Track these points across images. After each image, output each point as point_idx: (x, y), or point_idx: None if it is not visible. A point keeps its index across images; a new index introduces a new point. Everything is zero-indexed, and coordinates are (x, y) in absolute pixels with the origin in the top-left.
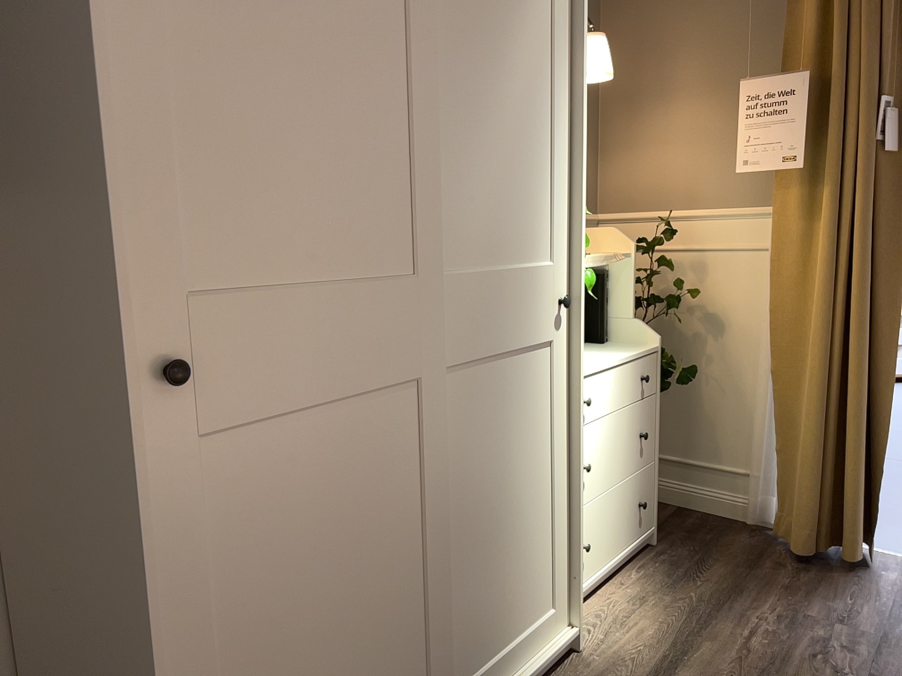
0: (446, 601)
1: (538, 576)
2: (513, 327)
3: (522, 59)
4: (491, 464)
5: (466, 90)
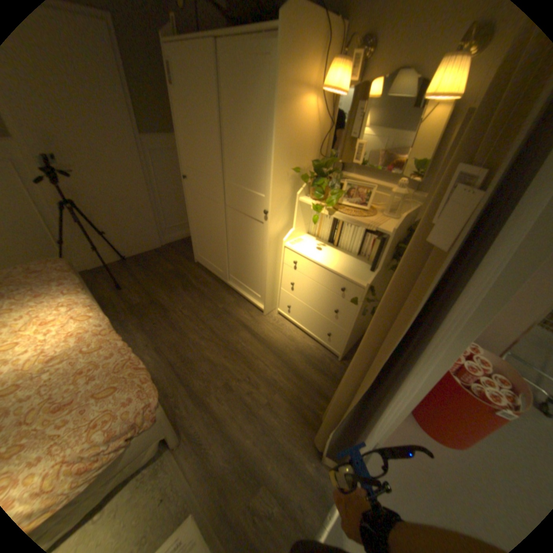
0: (228, 256)
1: (255, 282)
2: (247, 209)
3: (253, 115)
4: (241, 239)
5: (232, 130)
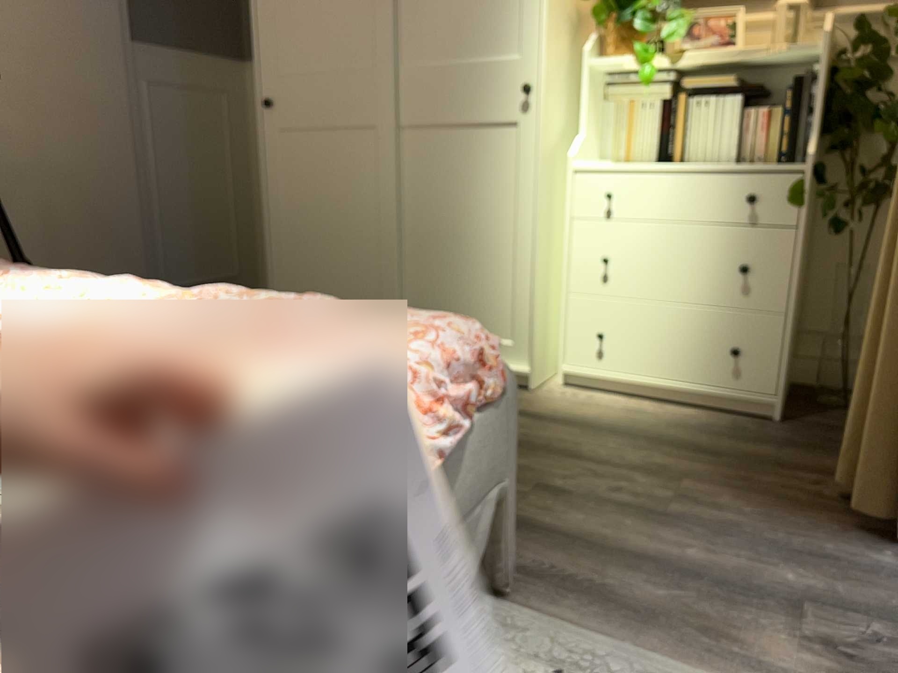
0: (404, 268)
1: (497, 305)
2: (469, 108)
3: None
4: (447, 200)
5: None
